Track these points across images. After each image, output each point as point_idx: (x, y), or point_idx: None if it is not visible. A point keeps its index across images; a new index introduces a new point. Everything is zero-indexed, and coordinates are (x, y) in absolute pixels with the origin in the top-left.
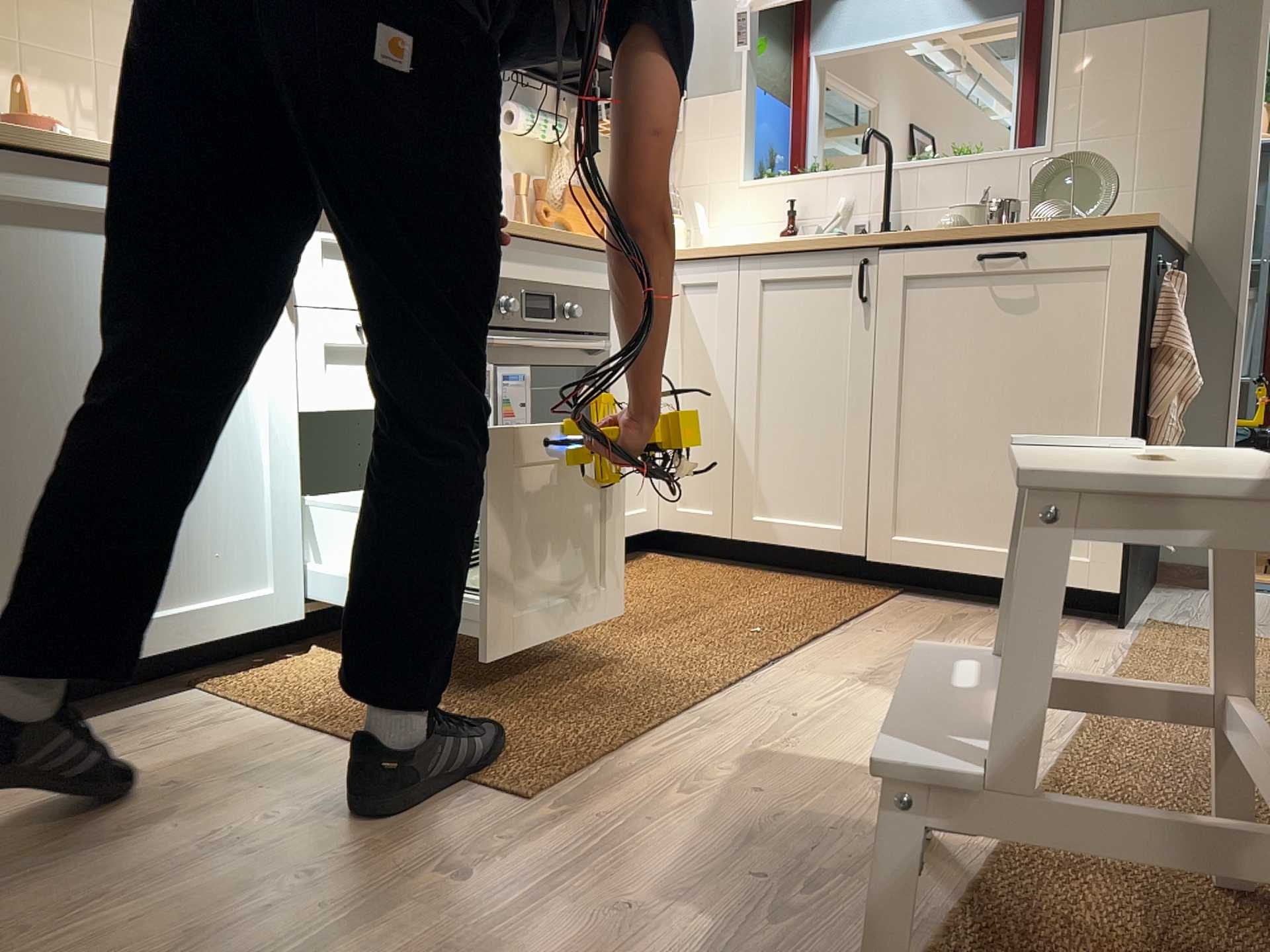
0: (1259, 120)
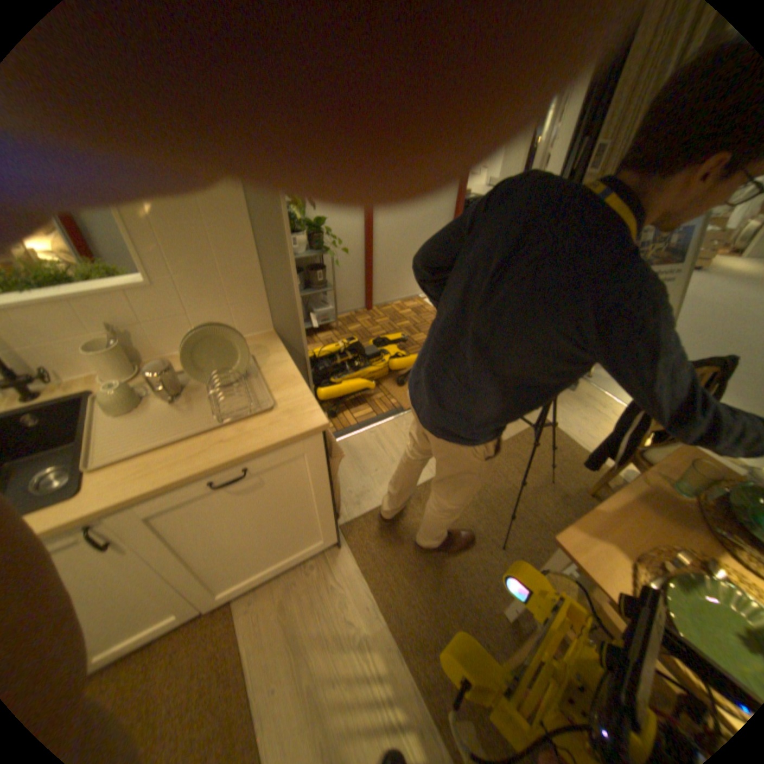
0: (290, 251)
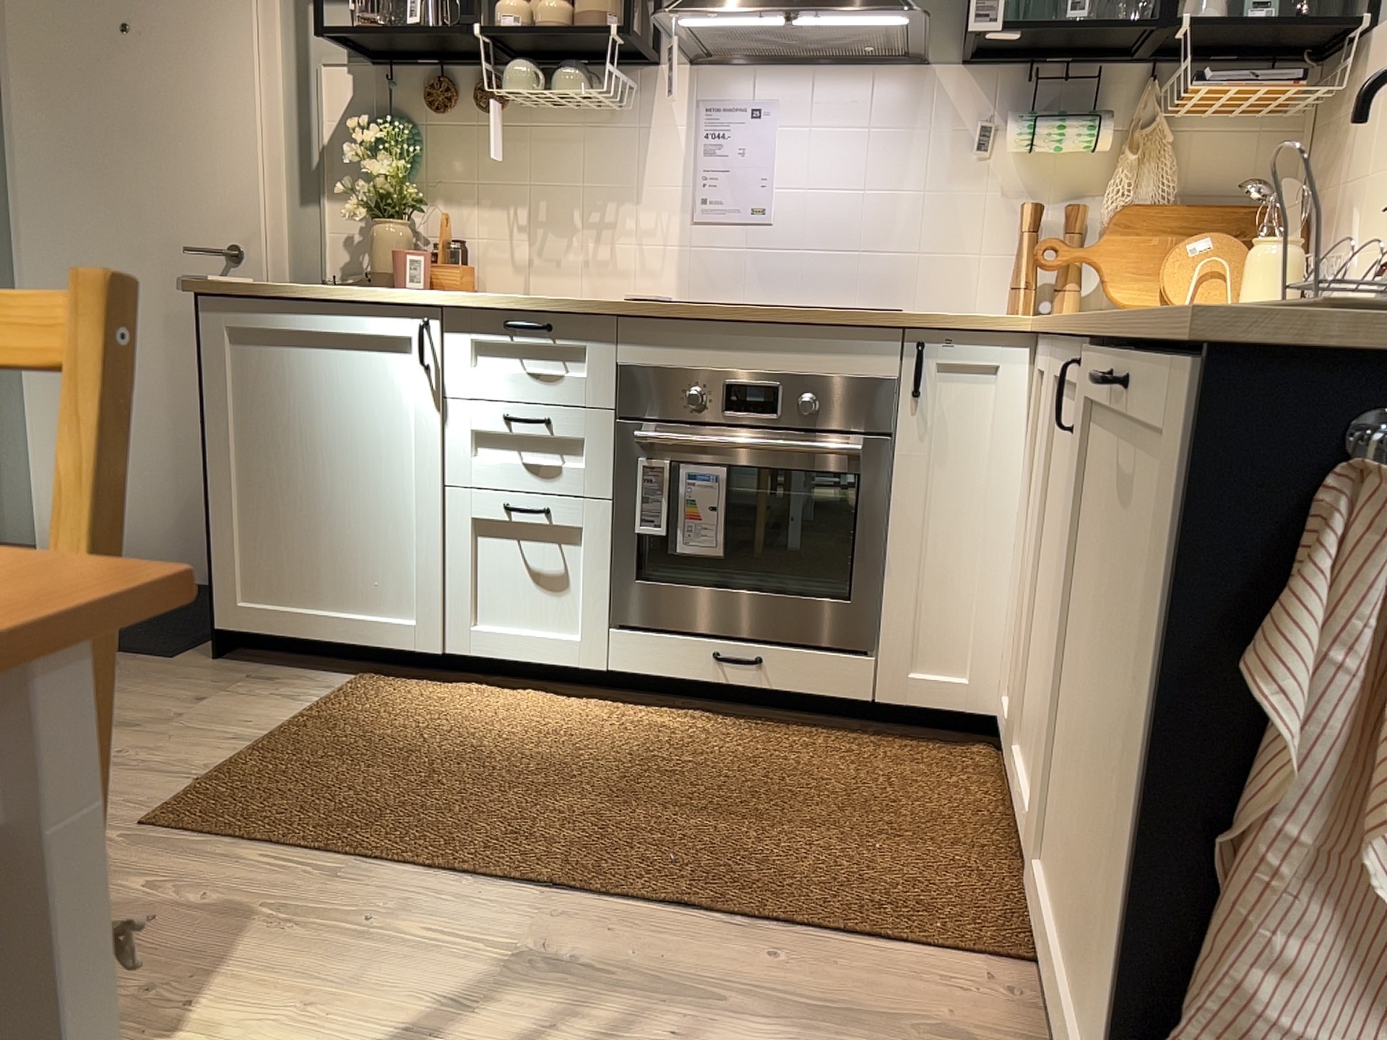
0: None
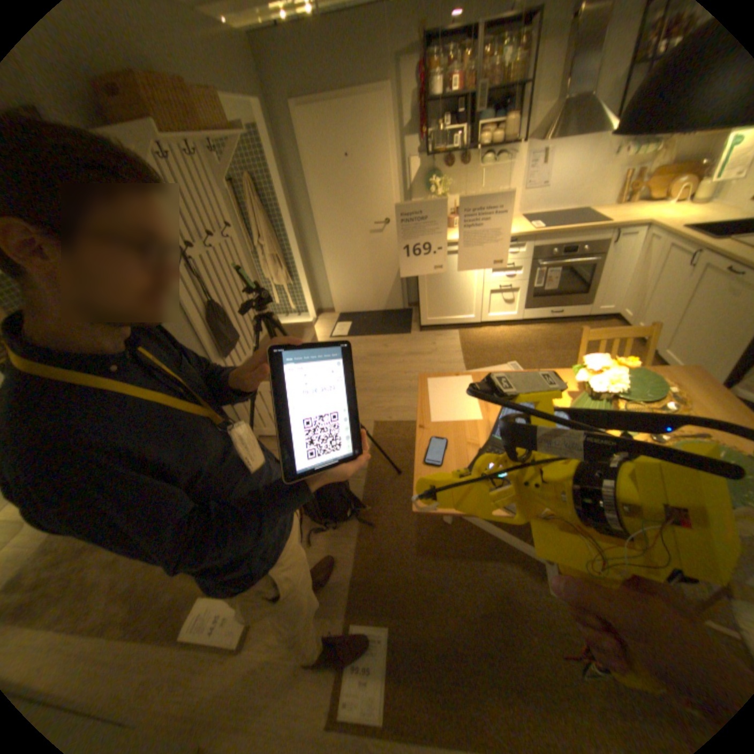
0: None
